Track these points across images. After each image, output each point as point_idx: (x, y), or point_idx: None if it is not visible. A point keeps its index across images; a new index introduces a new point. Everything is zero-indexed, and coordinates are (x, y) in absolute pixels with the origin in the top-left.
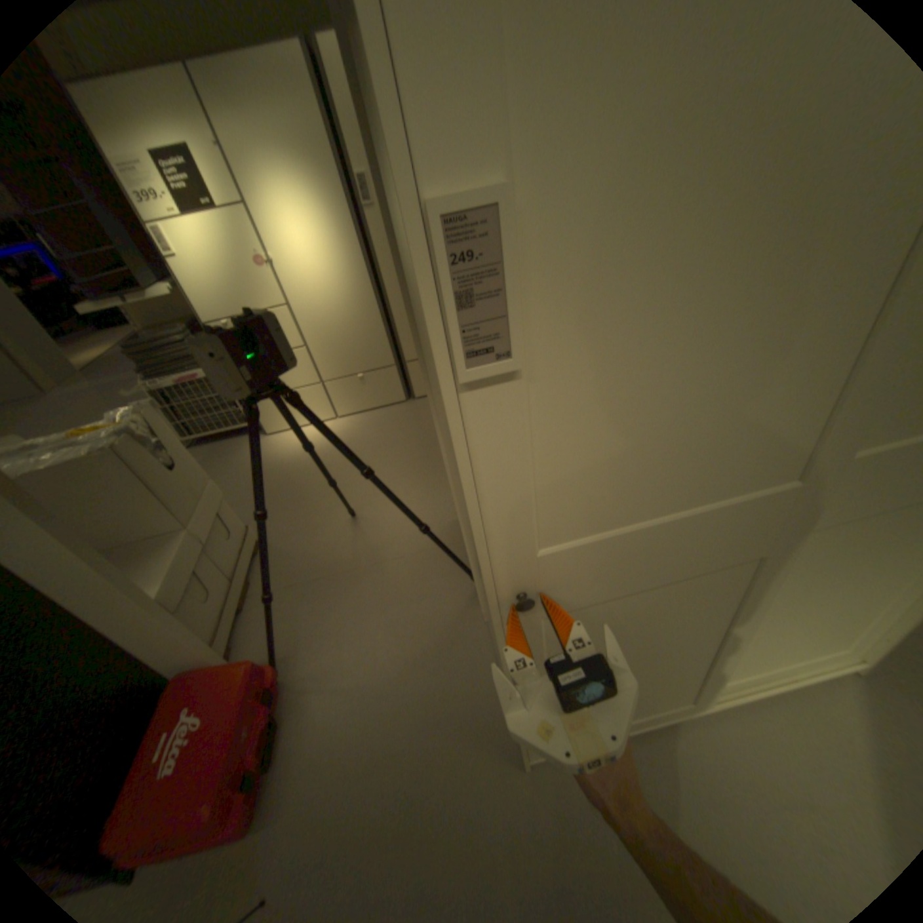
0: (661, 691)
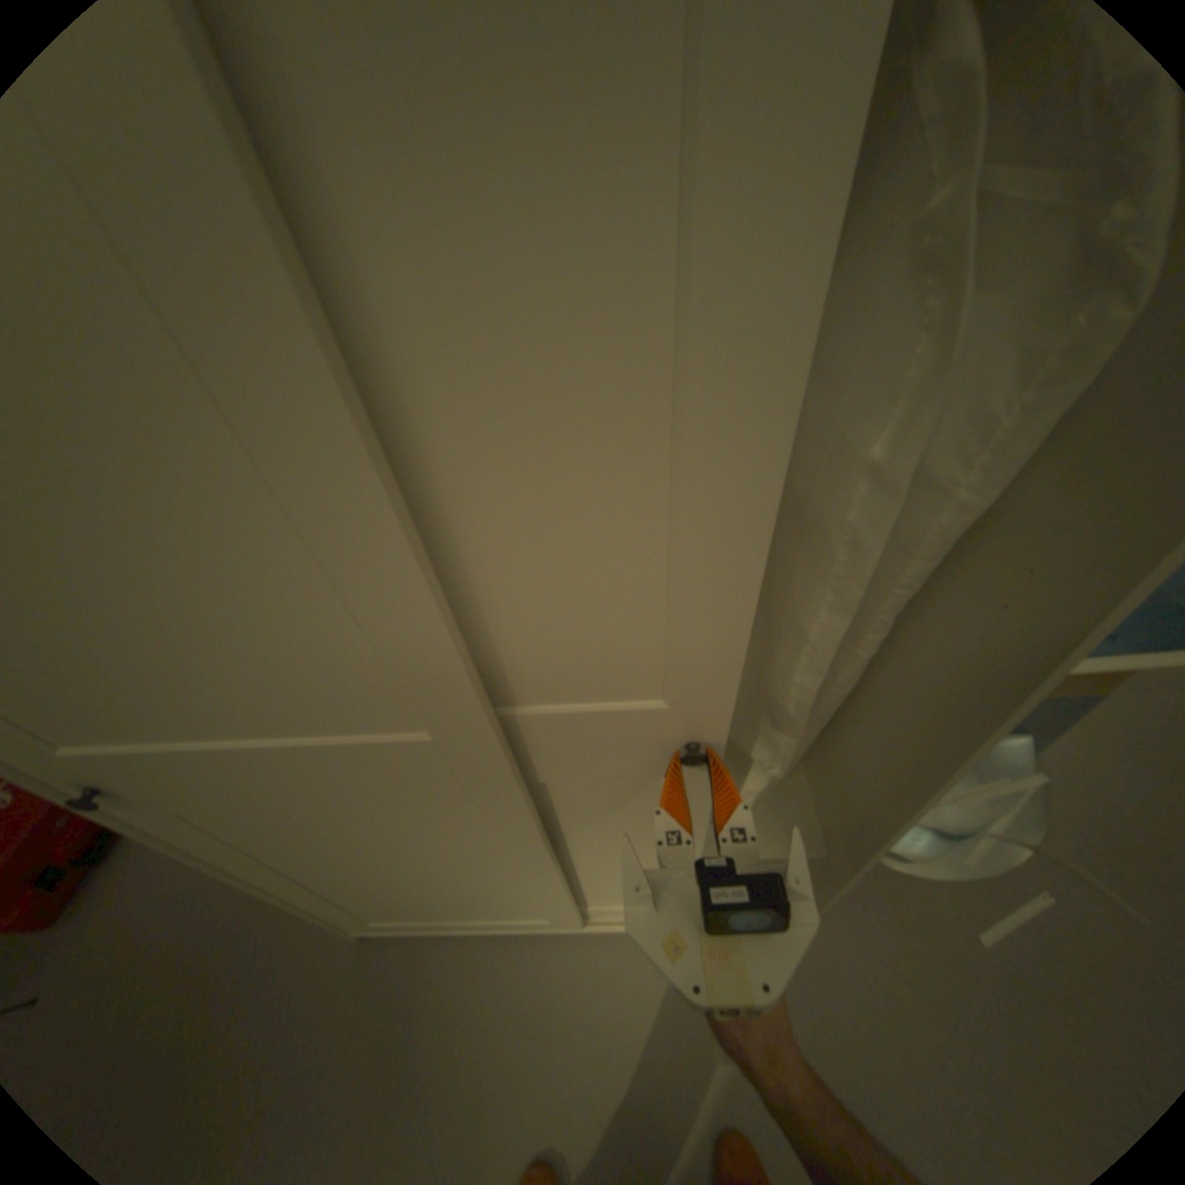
0: (473, 902)
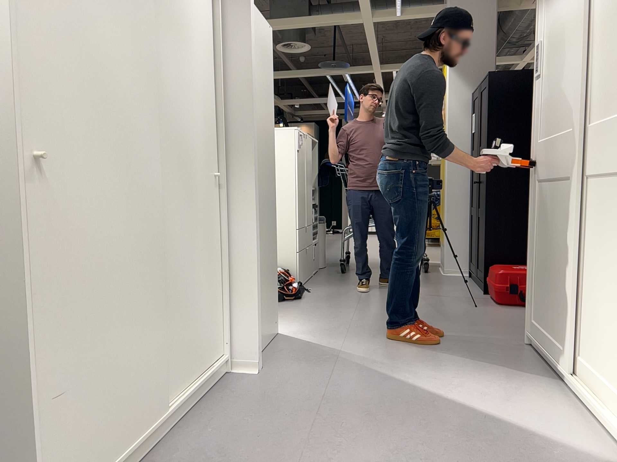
0: (552, 297)
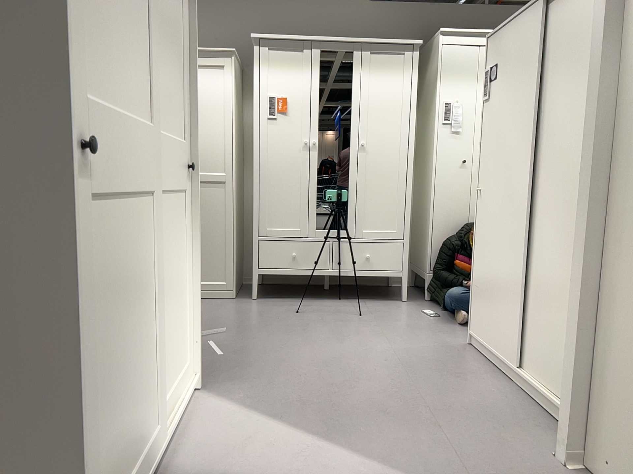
0: (137, 391)
